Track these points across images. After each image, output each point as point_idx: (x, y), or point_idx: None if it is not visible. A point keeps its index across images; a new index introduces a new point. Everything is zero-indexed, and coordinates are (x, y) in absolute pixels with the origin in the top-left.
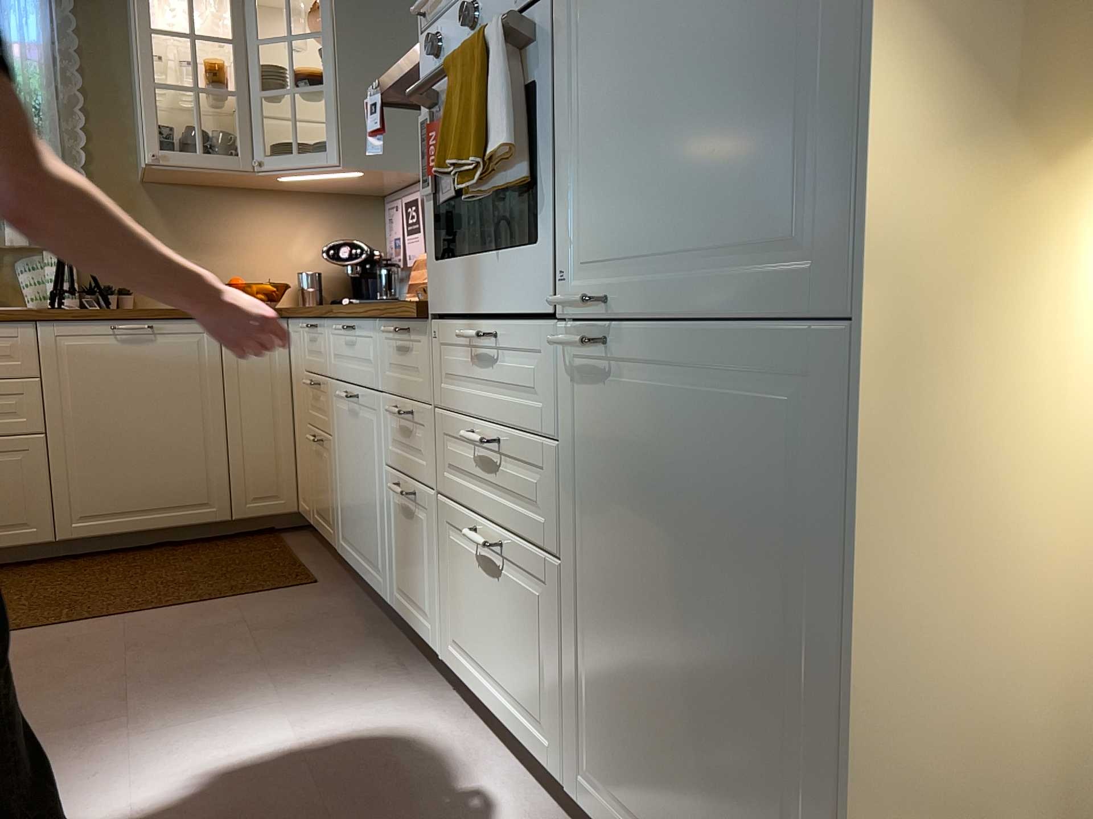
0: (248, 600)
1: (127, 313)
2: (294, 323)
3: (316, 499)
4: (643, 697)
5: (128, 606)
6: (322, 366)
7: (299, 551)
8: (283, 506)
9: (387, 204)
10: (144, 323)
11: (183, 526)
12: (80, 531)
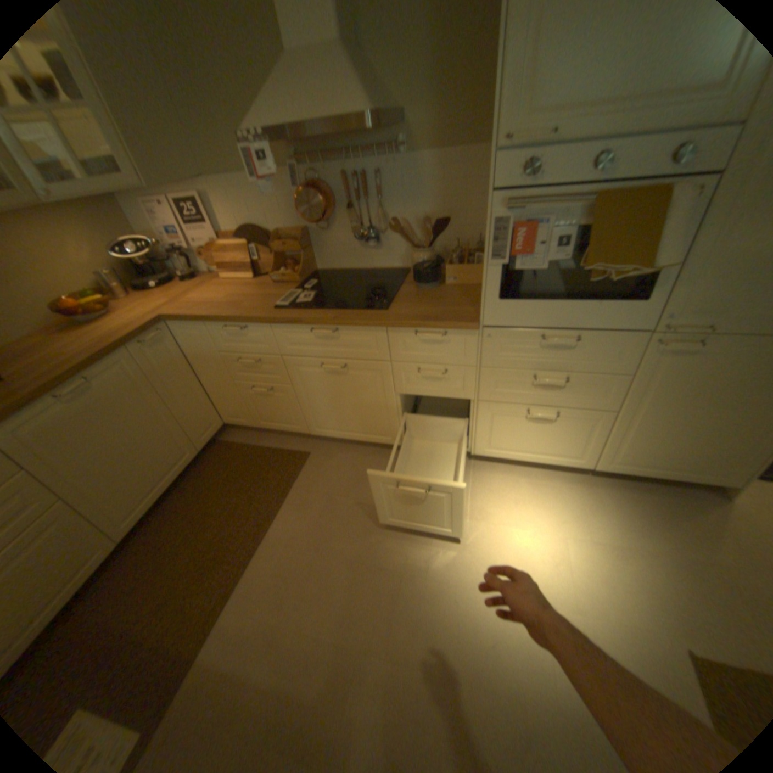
0: (300, 485)
1: (60, 380)
2: (186, 325)
3: (263, 416)
4: (667, 438)
5: (249, 535)
6: (264, 350)
7: (255, 443)
8: (217, 427)
9: (121, 197)
10: (76, 380)
11: (179, 475)
12: (128, 527)
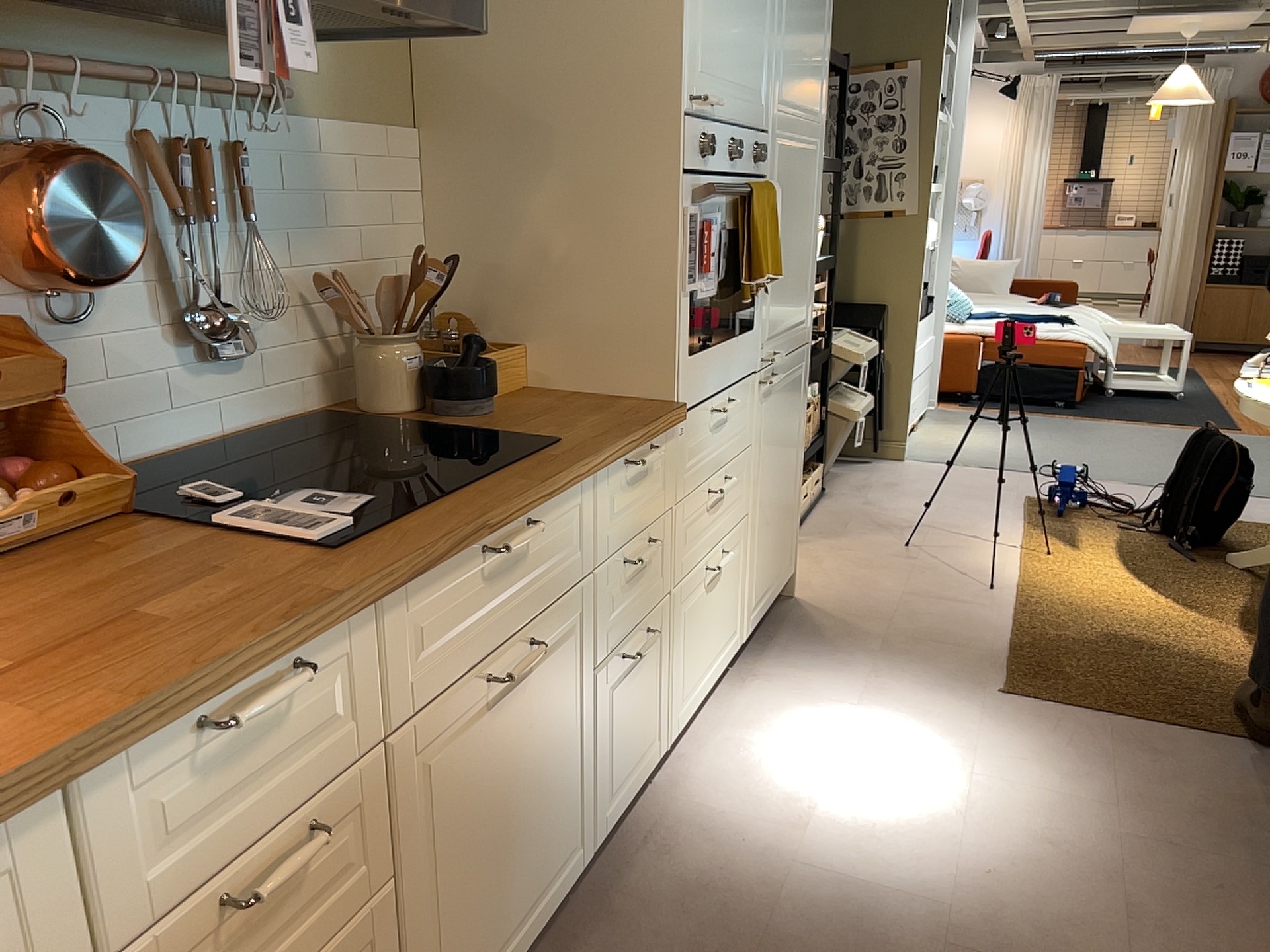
0: None
1: None
2: None
3: None
4: (770, 529)
5: None
6: (329, 758)
7: None
8: None
9: None
10: None
11: None
12: None
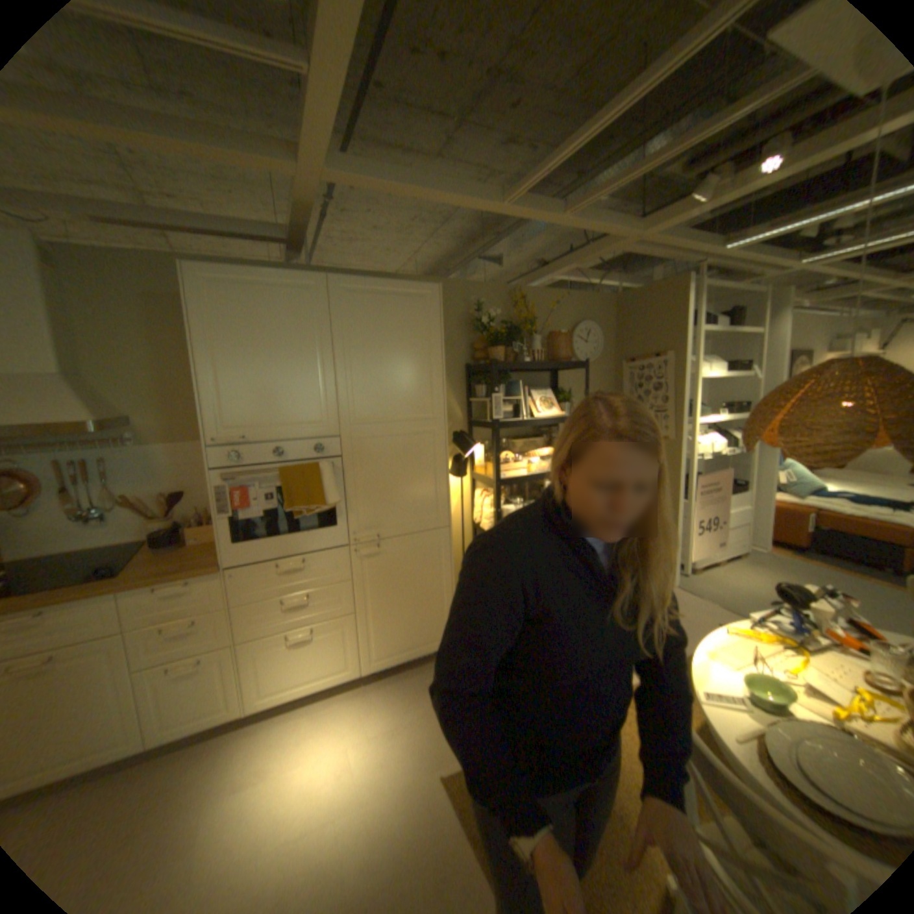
0: None
1: None
2: None
3: None
4: (393, 623)
5: None
6: None
7: None
8: None
9: None
10: None
11: None
12: None
